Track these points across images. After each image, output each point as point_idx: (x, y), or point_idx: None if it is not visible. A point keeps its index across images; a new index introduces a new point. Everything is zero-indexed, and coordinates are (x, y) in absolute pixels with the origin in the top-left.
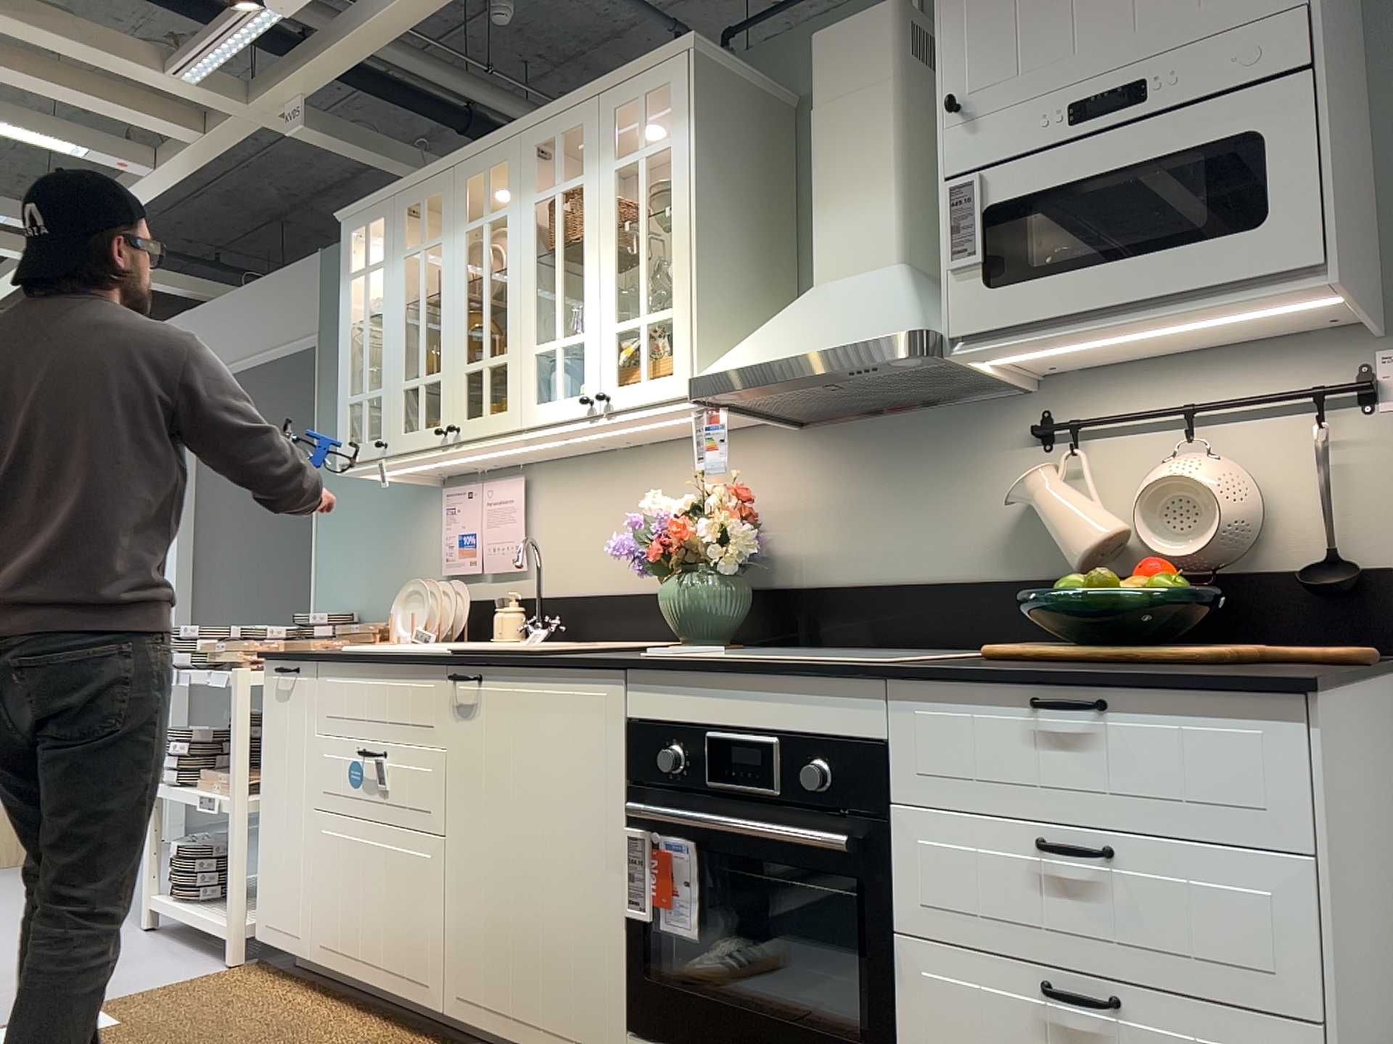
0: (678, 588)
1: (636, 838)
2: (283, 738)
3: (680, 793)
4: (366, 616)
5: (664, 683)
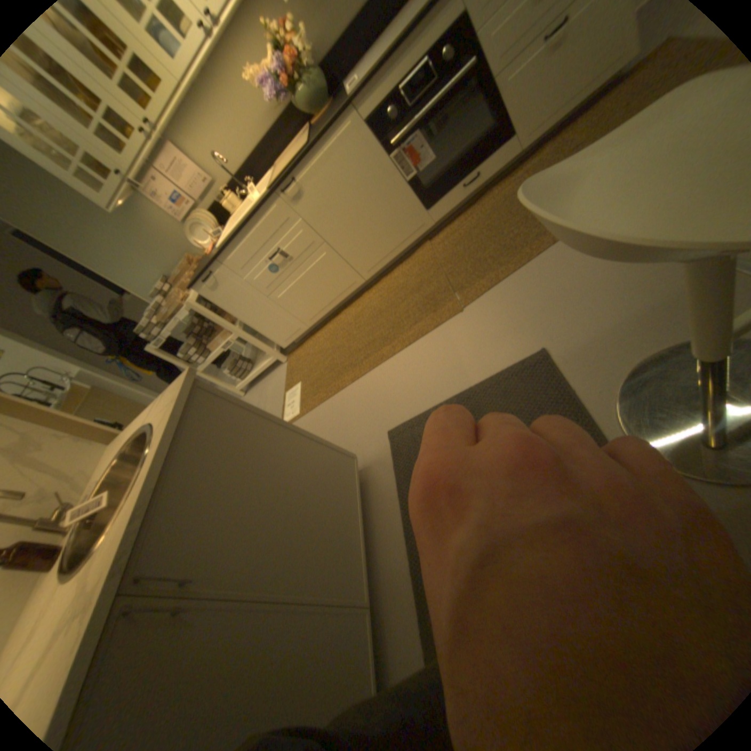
0: (303, 87)
1: (396, 152)
2: (231, 296)
3: (400, 120)
4: (168, 272)
5: (370, 86)
